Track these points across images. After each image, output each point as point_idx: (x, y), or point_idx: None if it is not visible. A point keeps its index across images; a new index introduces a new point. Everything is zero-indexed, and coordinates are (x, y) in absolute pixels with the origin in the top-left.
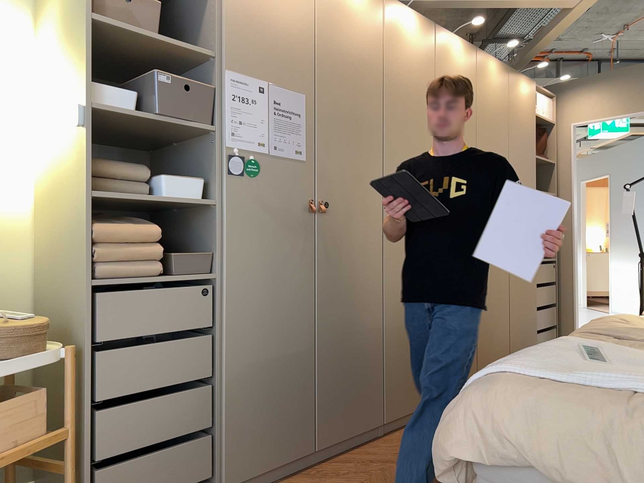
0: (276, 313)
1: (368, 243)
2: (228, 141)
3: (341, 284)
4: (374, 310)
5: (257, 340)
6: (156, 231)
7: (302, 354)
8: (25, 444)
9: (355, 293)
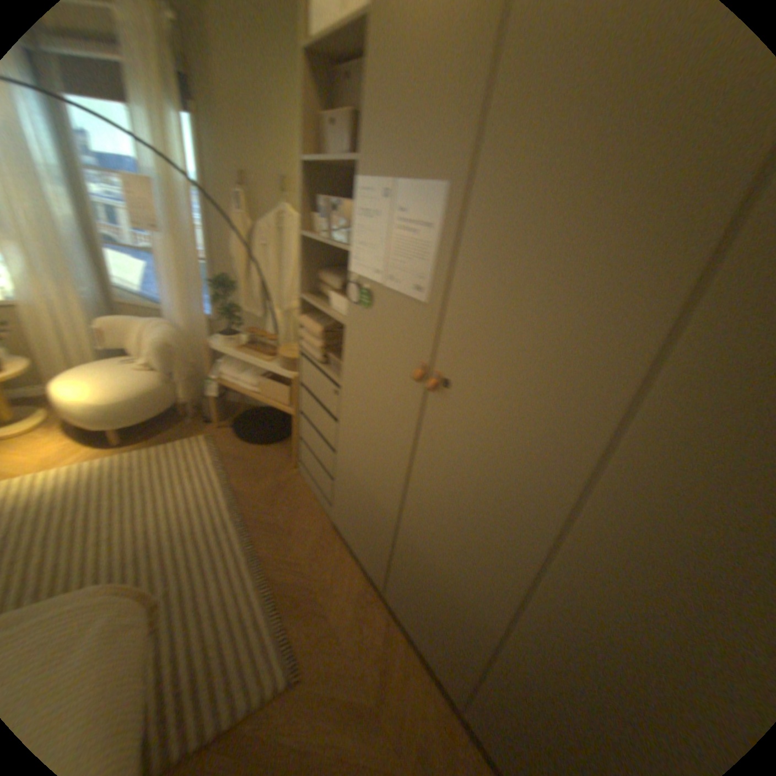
0: (368, 454)
1: (512, 500)
2: (351, 266)
3: (441, 502)
4: (490, 597)
5: (354, 459)
6: (322, 333)
7: (384, 513)
8: (279, 404)
9: (460, 536)
